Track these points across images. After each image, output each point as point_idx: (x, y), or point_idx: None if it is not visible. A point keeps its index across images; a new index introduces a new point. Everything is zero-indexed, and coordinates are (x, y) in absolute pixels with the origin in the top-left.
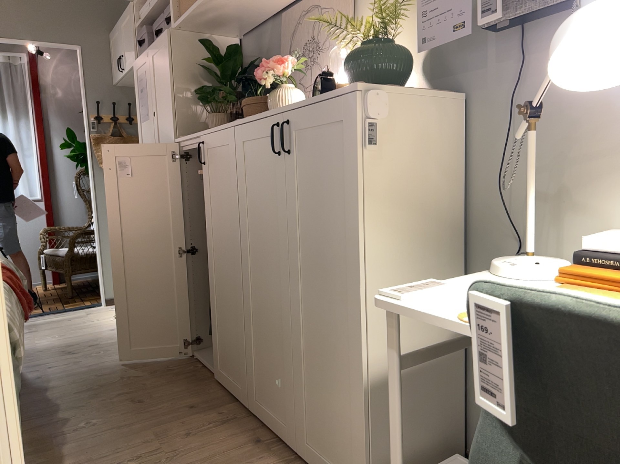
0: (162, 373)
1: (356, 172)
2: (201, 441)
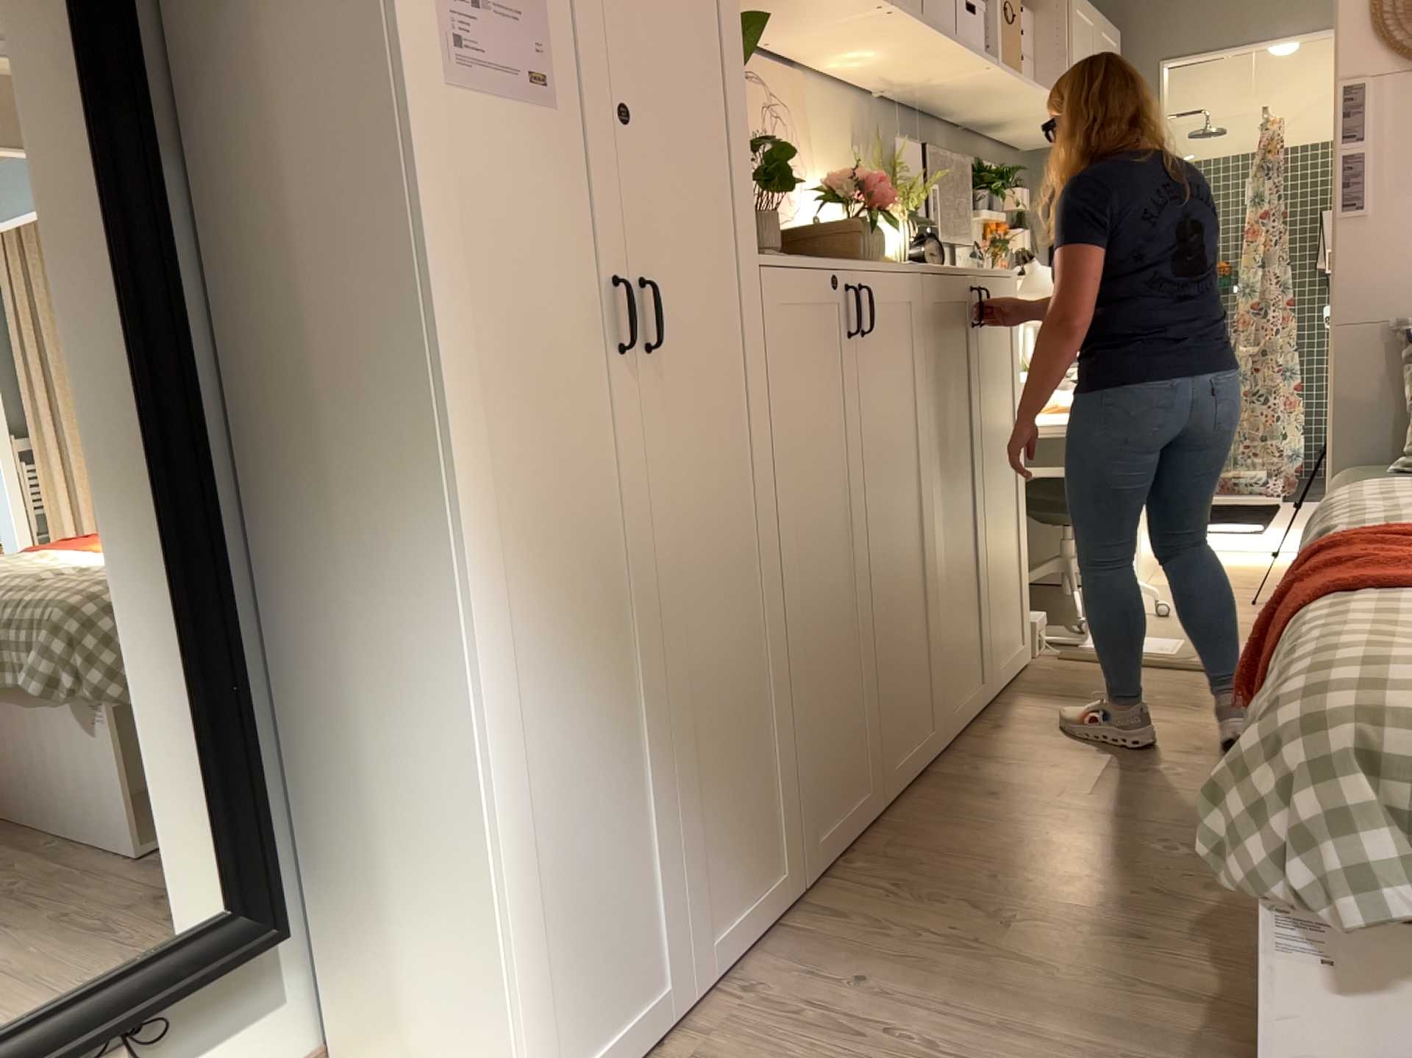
0: (917, 891)
1: (1019, 345)
2: (1048, 756)
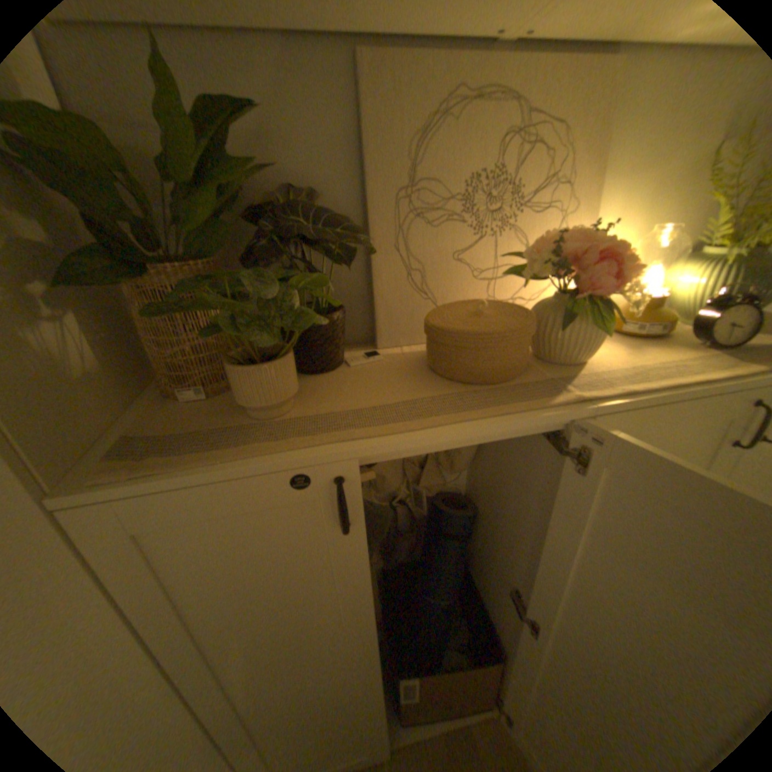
0: None
1: None
2: None
